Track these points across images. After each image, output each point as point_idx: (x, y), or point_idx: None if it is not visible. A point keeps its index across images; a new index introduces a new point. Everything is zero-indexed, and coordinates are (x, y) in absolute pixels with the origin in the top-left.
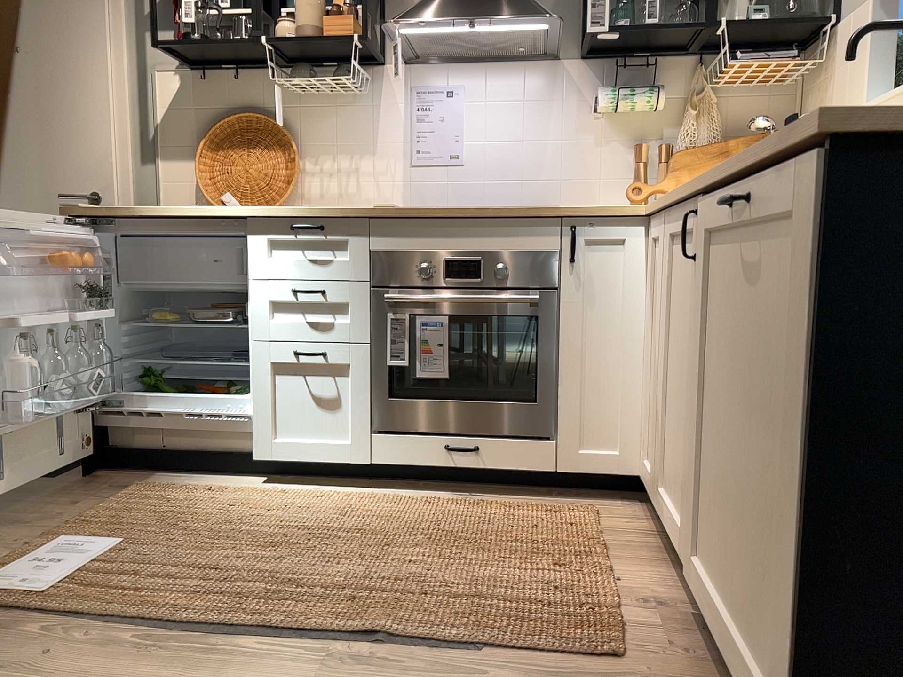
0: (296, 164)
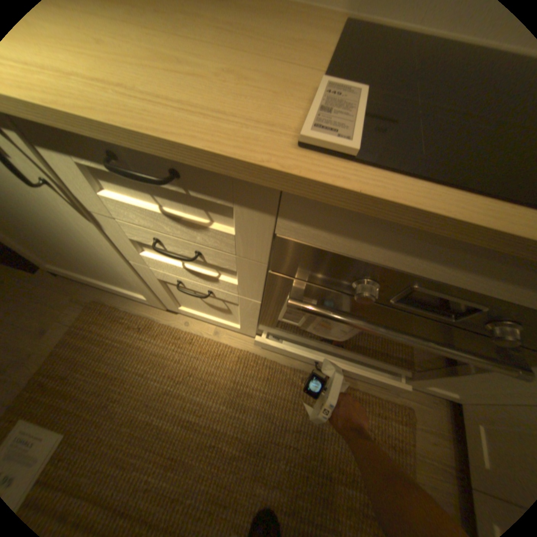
0: None
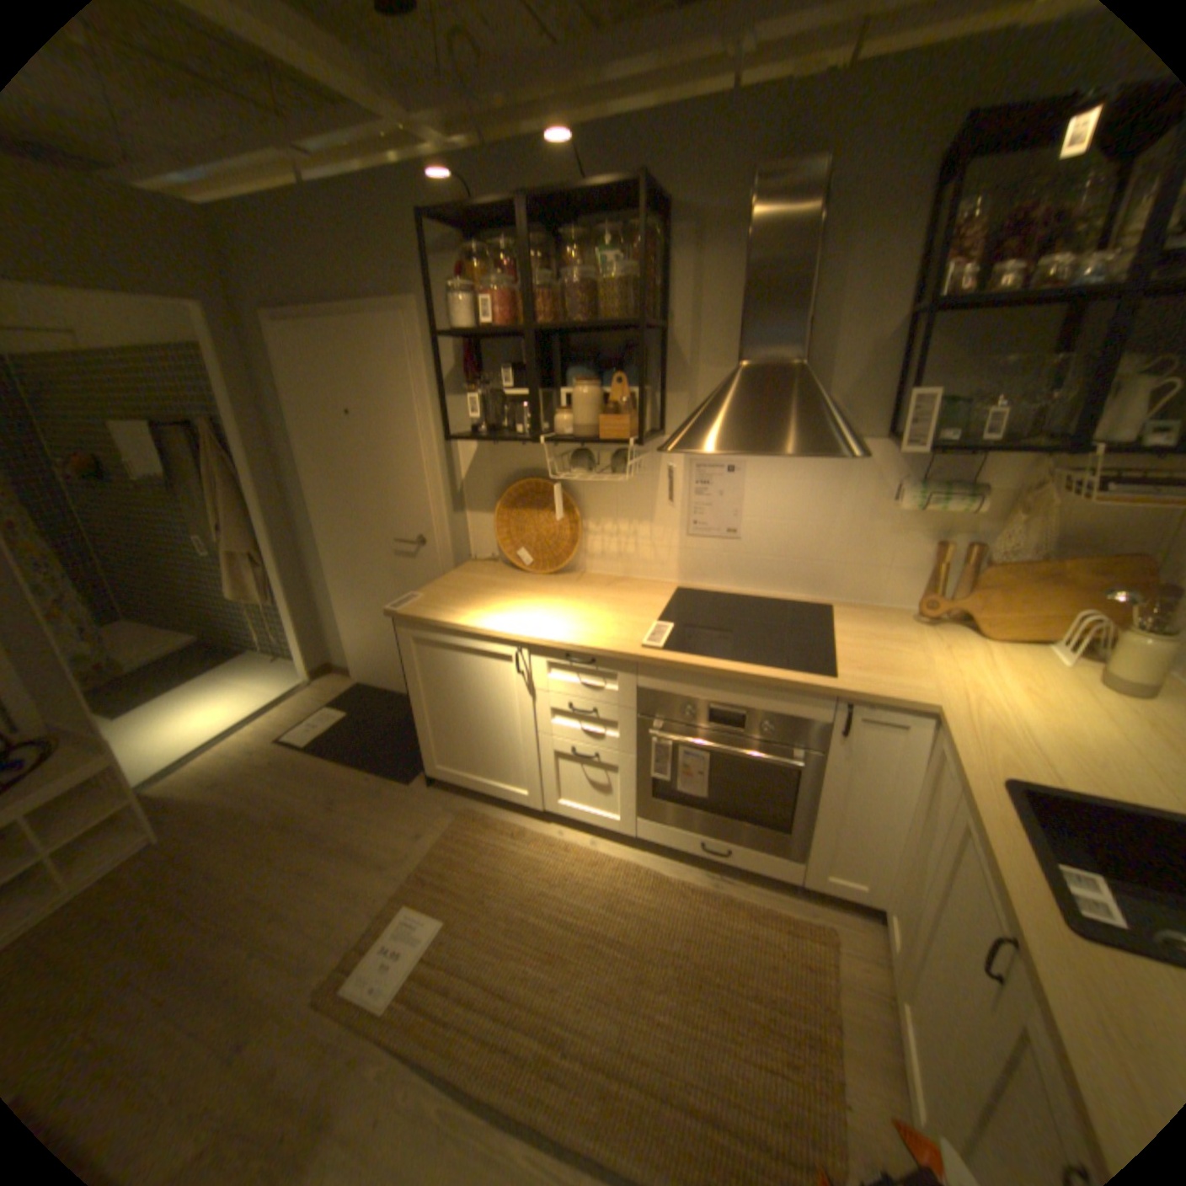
0: (579, 529)
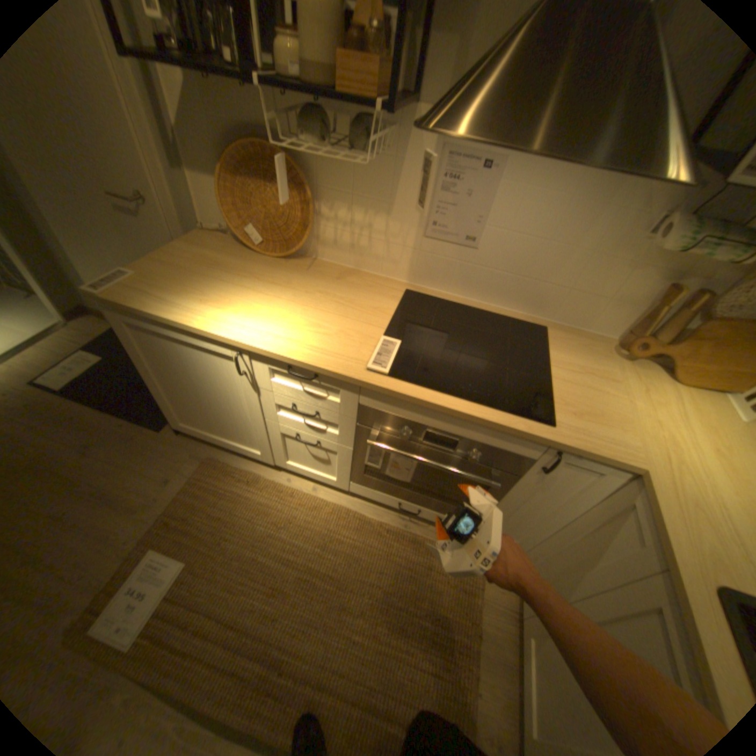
0: (310, 214)
